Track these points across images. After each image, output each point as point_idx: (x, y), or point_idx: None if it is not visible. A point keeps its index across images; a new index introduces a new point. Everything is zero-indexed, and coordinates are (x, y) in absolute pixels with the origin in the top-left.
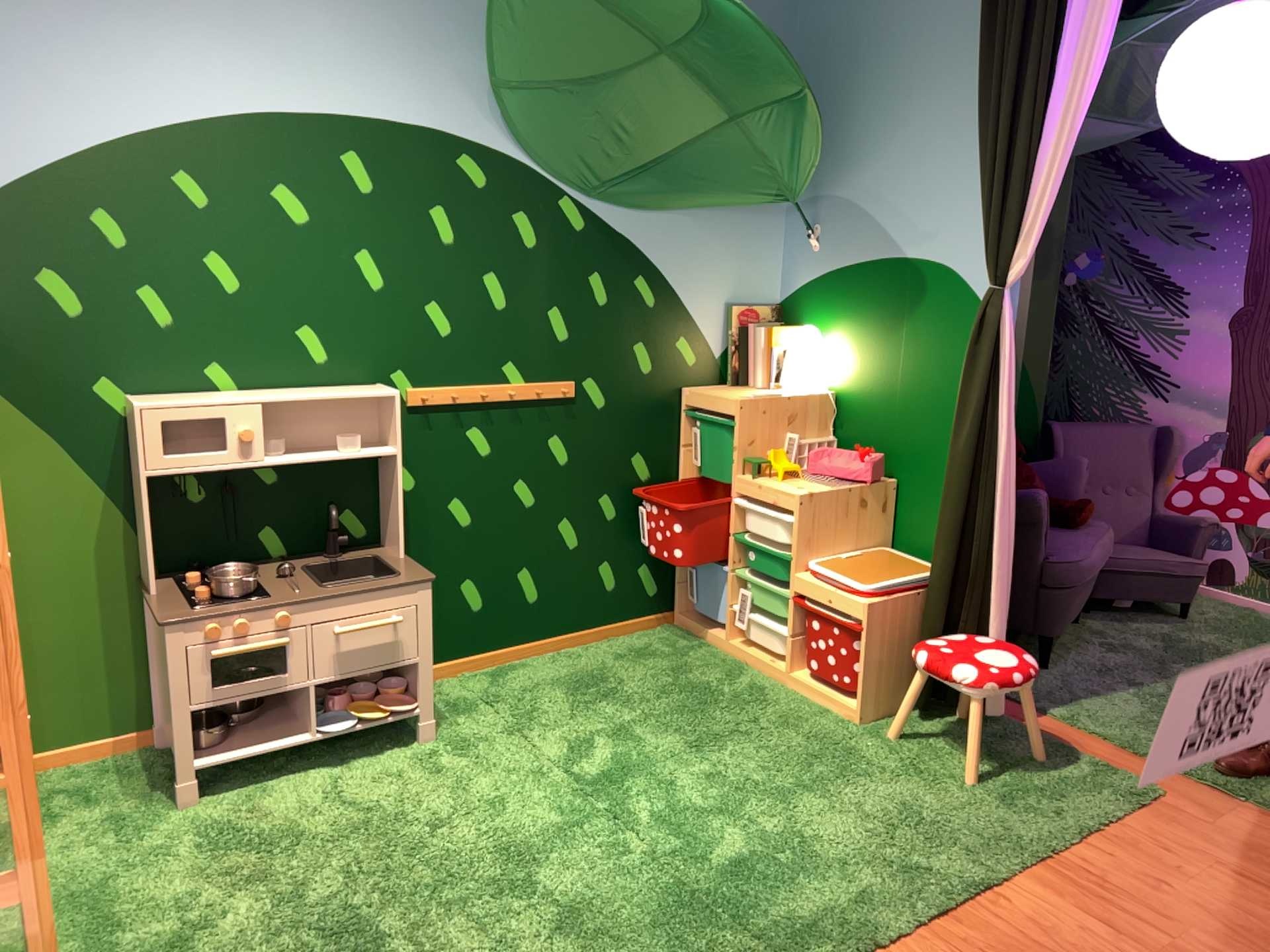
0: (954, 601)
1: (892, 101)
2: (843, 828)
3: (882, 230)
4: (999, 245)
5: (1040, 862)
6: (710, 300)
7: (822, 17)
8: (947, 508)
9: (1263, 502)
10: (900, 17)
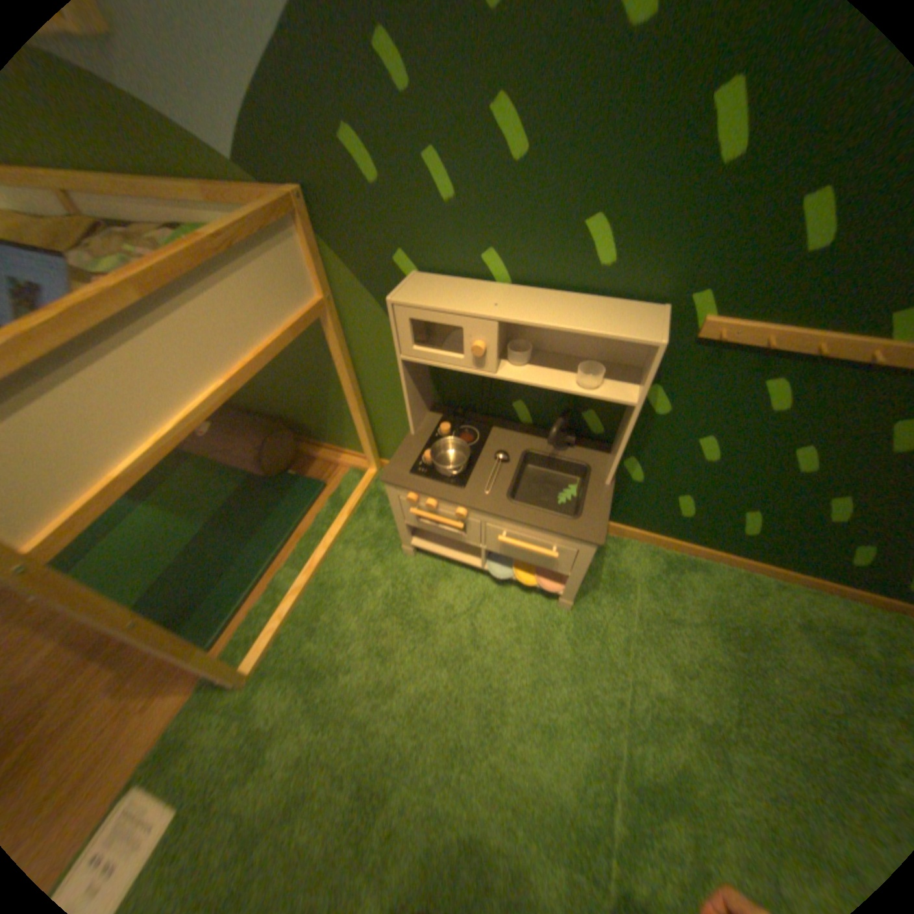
0: None
1: None
2: None
3: None
4: None
5: None
6: None
7: None
8: None
9: None
10: None
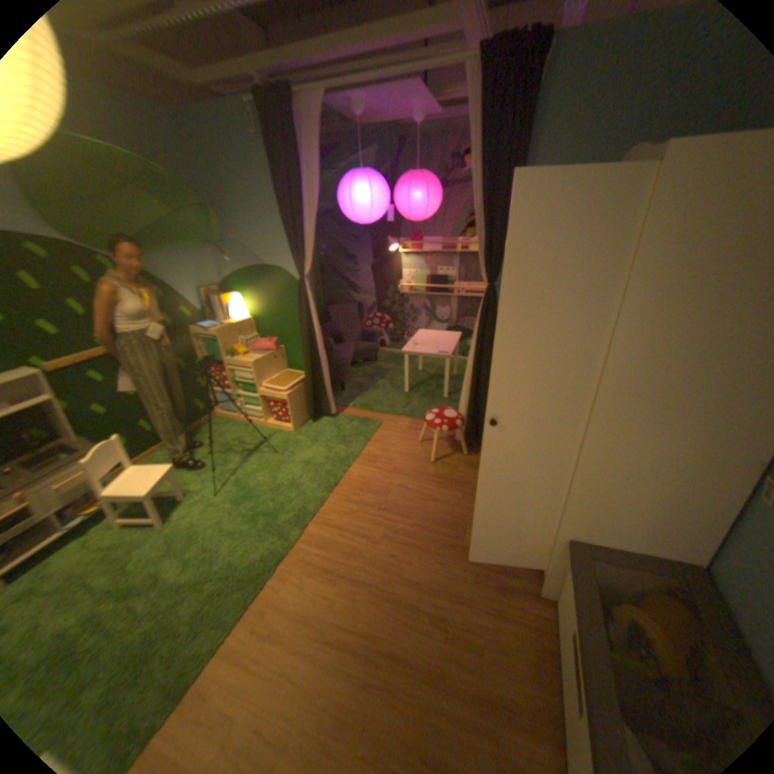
0: (314, 386)
1: (244, 202)
2: (300, 472)
3: (254, 255)
4: (299, 263)
5: (357, 458)
6: (190, 290)
7: (202, 160)
8: (304, 356)
9: (390, 322)
10: (237, 165)
